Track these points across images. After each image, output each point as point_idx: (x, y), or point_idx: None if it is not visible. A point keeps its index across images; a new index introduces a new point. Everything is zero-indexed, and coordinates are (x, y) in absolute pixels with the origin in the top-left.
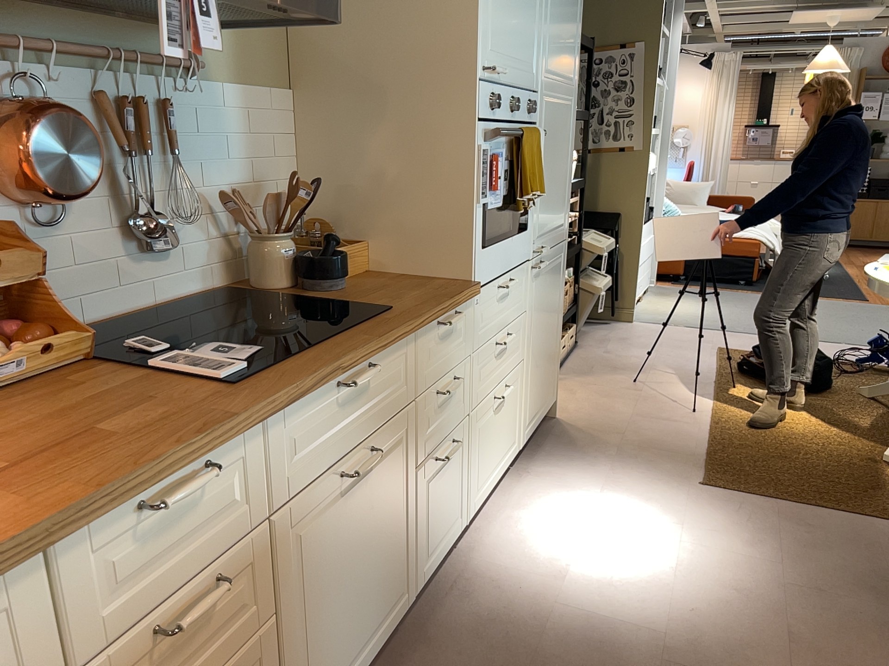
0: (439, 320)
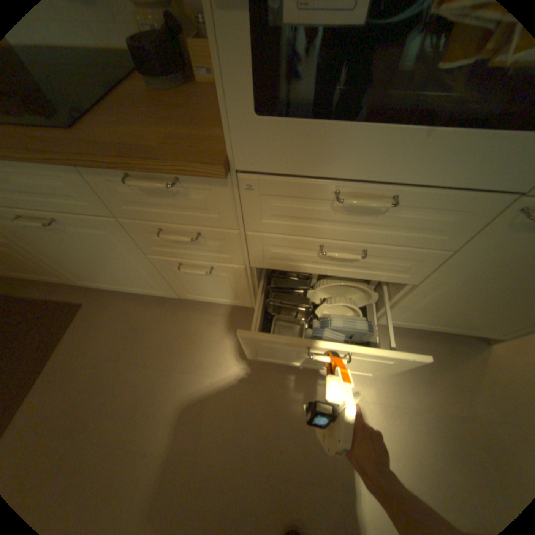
0: (132, 172)
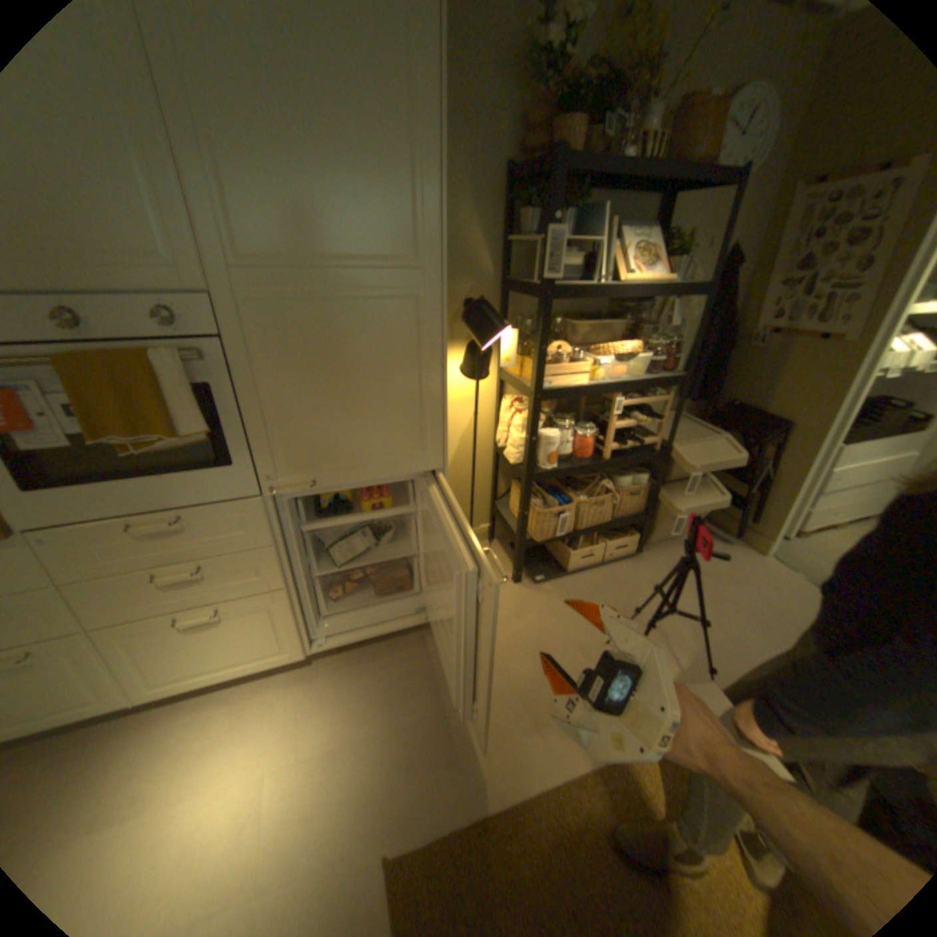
0: None
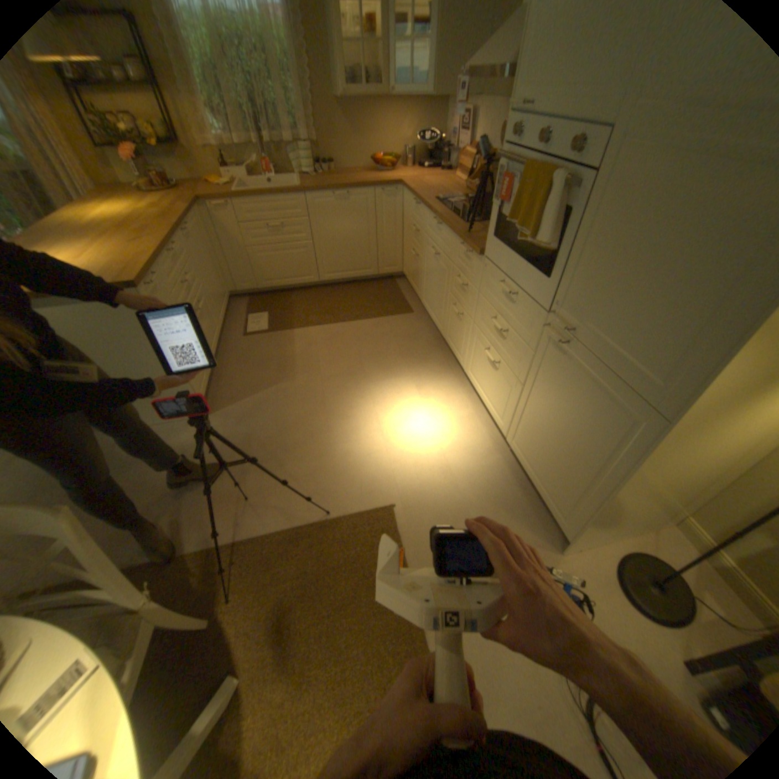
0: (463, 245)
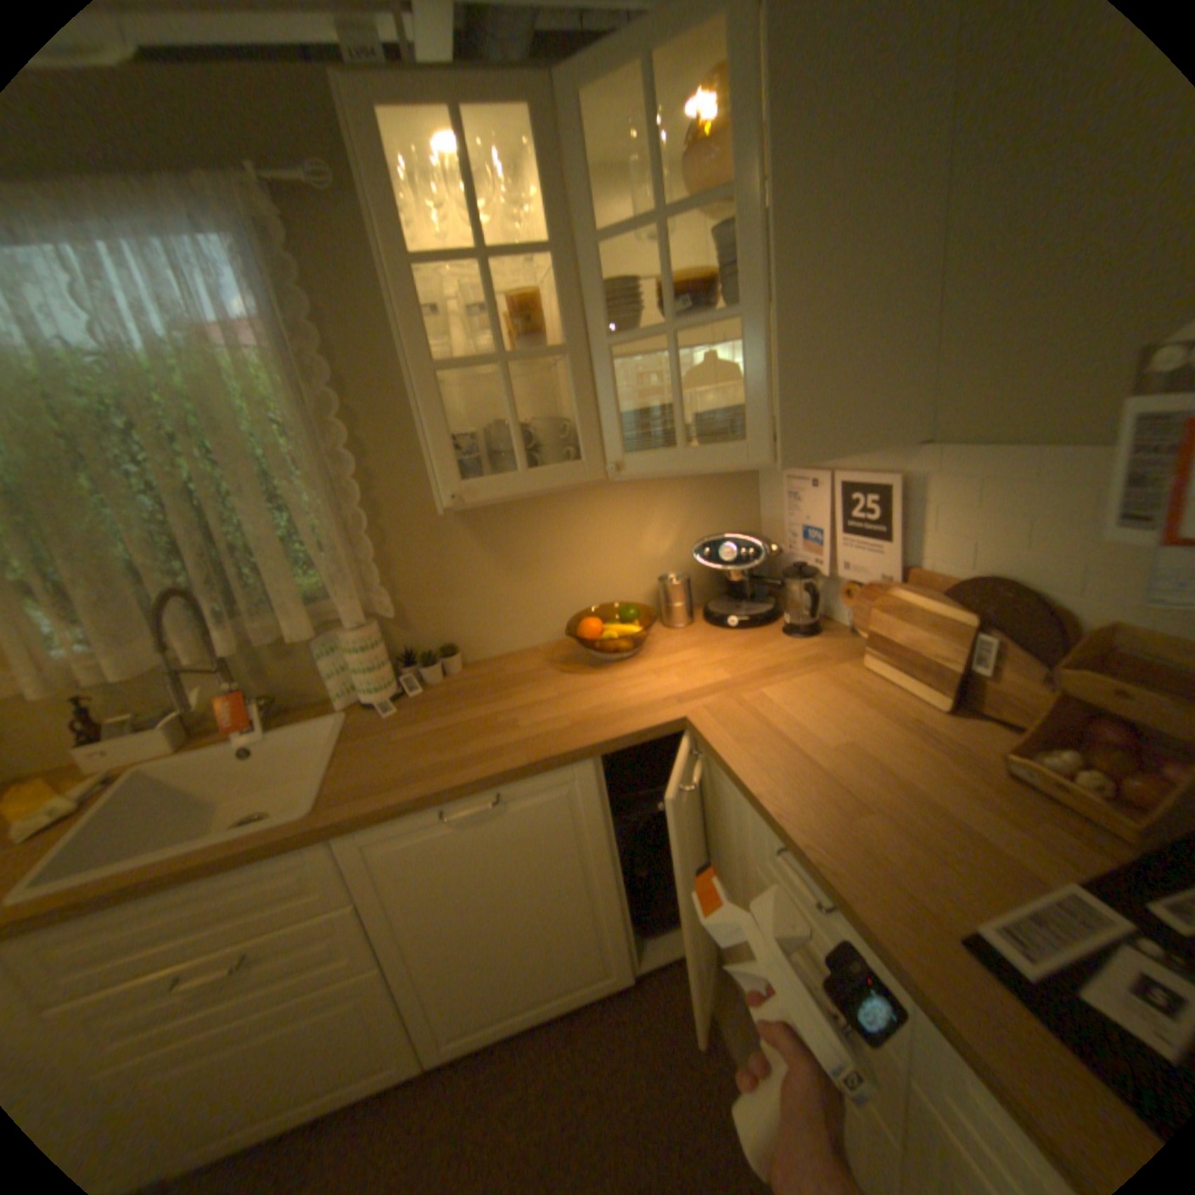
0: None
